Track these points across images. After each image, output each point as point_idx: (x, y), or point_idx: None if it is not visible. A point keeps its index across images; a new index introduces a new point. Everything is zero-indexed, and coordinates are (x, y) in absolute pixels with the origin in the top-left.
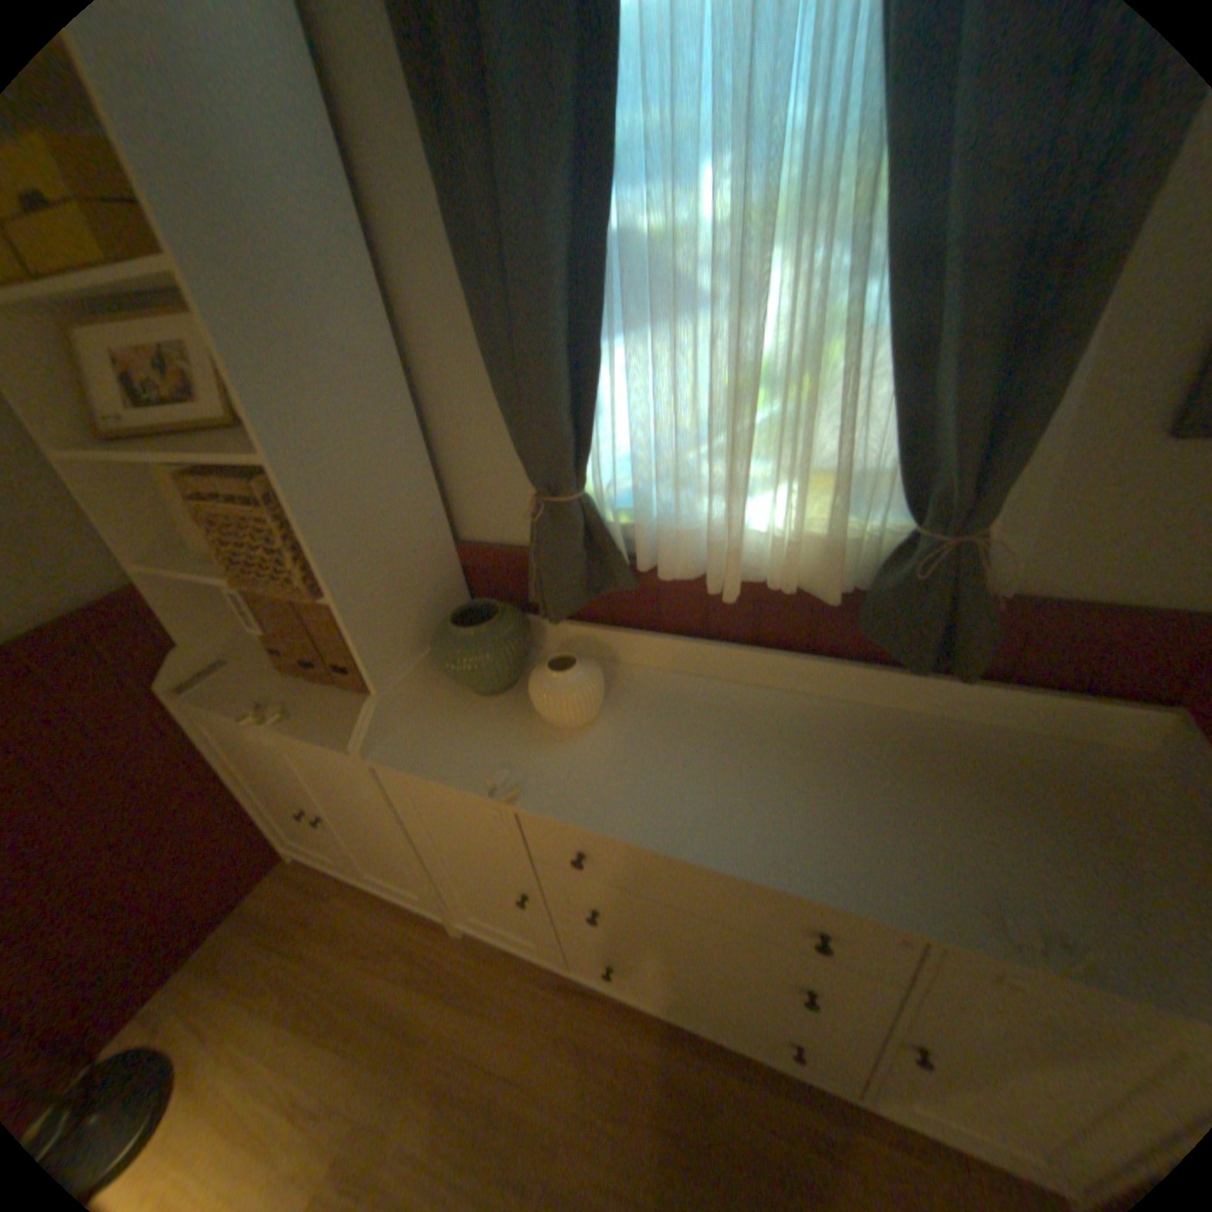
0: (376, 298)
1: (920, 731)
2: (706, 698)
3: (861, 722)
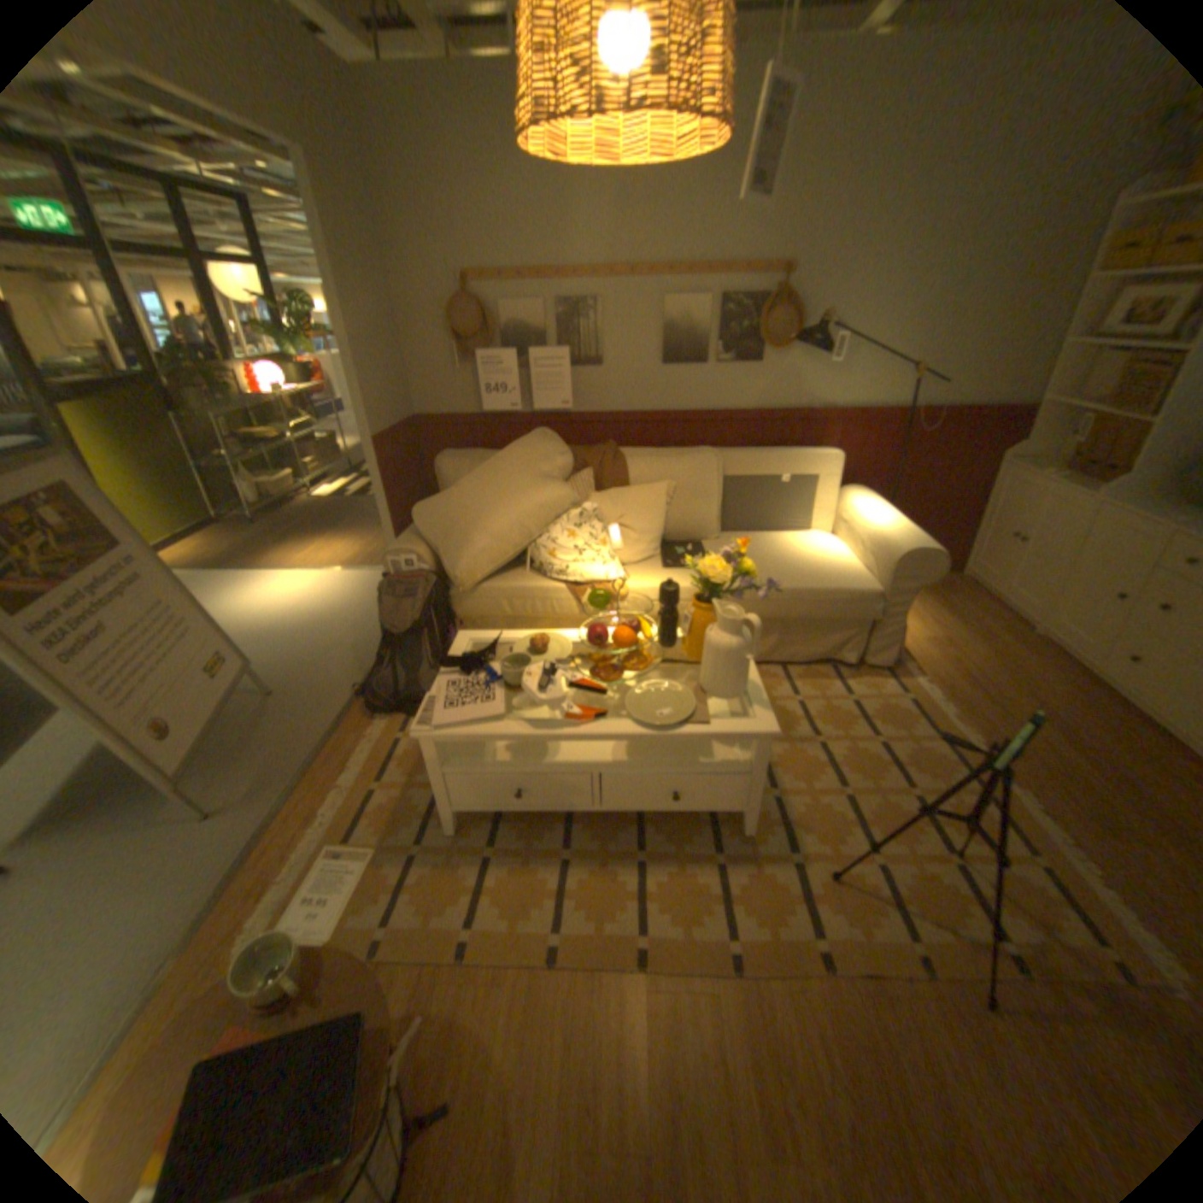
0: None
1: None
2: None
3: None
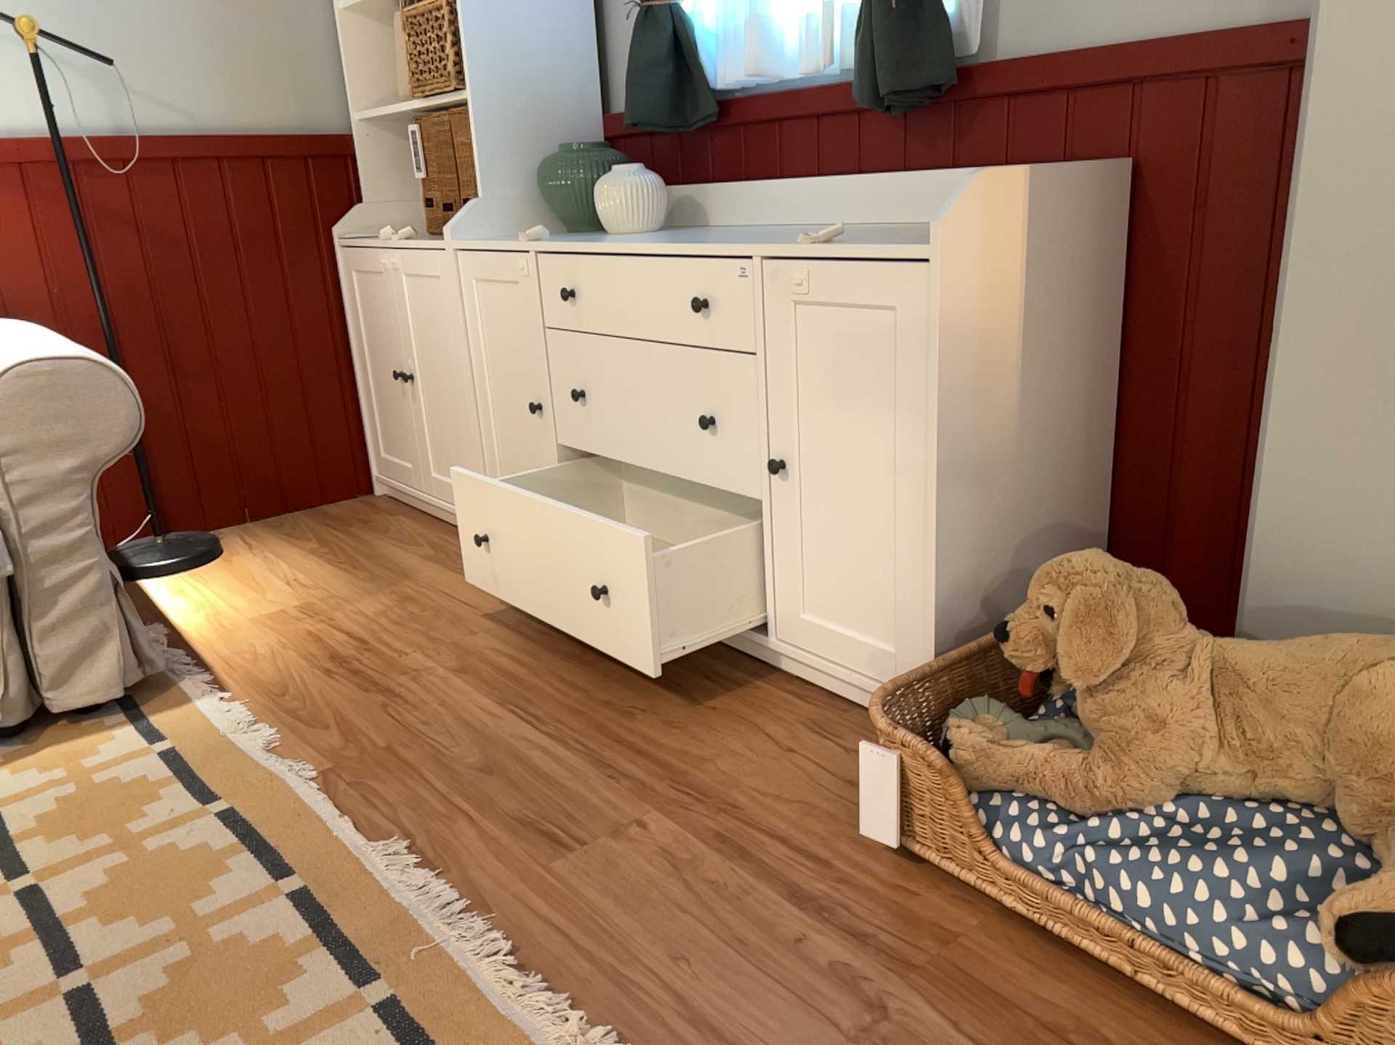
0: None
1: (910, 227)
2: (751, 230)
3: (866, 228)
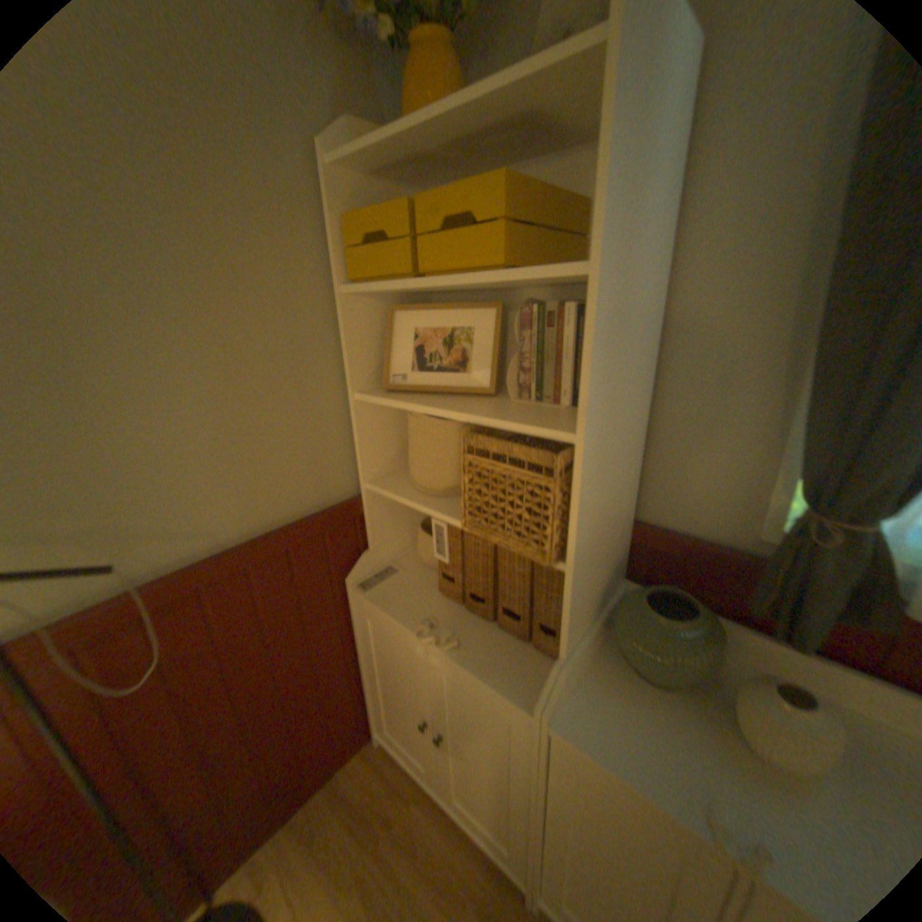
0: (667, 311)
1: None
2: None
3: None
